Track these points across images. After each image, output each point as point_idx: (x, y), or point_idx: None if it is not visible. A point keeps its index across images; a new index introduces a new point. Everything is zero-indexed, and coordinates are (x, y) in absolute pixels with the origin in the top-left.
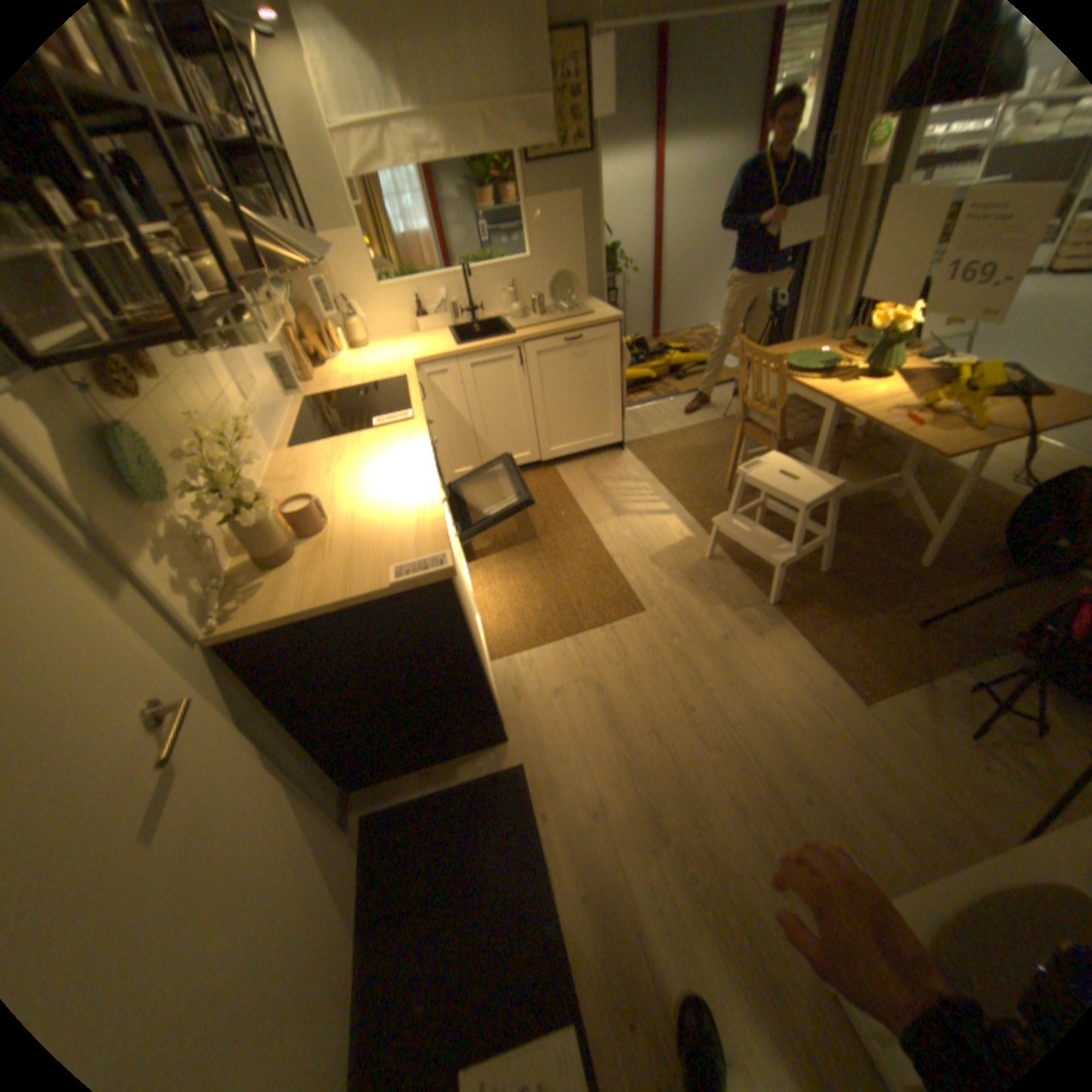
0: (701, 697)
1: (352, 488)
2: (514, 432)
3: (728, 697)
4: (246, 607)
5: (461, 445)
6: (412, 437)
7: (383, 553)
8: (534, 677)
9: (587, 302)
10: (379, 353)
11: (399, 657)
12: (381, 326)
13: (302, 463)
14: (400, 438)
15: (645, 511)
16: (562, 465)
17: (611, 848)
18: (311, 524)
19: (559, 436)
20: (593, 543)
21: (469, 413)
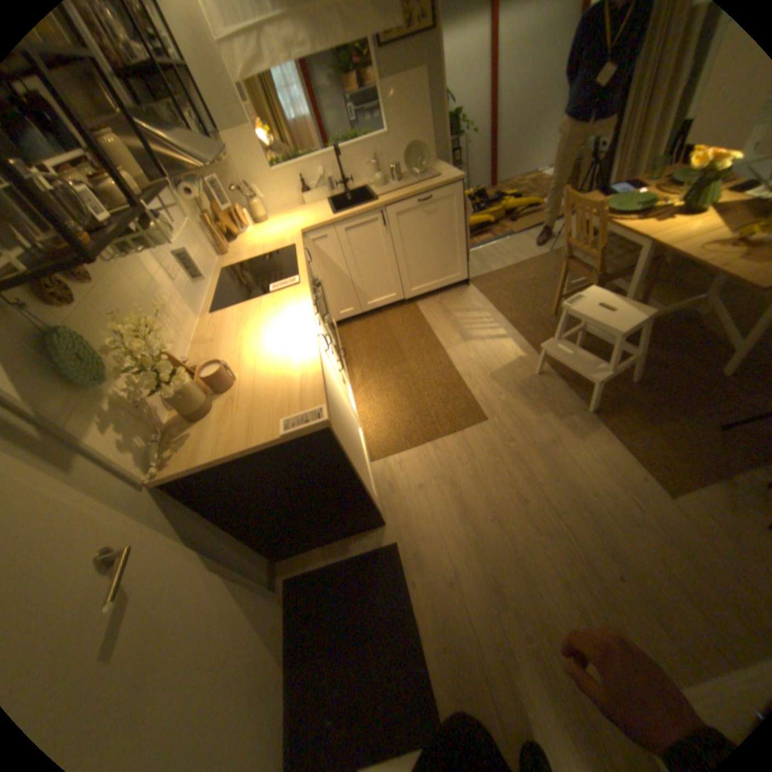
0: (533, 490)
1: (254, 347)
2: (382, 278)
3: (555, 490)
4: (177, 454)
5: (343, 292)
6: (298, 300)
7: (275, 405)
8: (403, 474)
9: (435, 164)
10: (275, 226)
11: (295, 480)
12: (275, 203)
13: (218, 326)
14: (289, 301)
15: (486, 336)
16: (421, 300)
17: (464, 610)
18: (224, 380)
19: (417, 278)
20: (446, 364)
21: (346, 267)
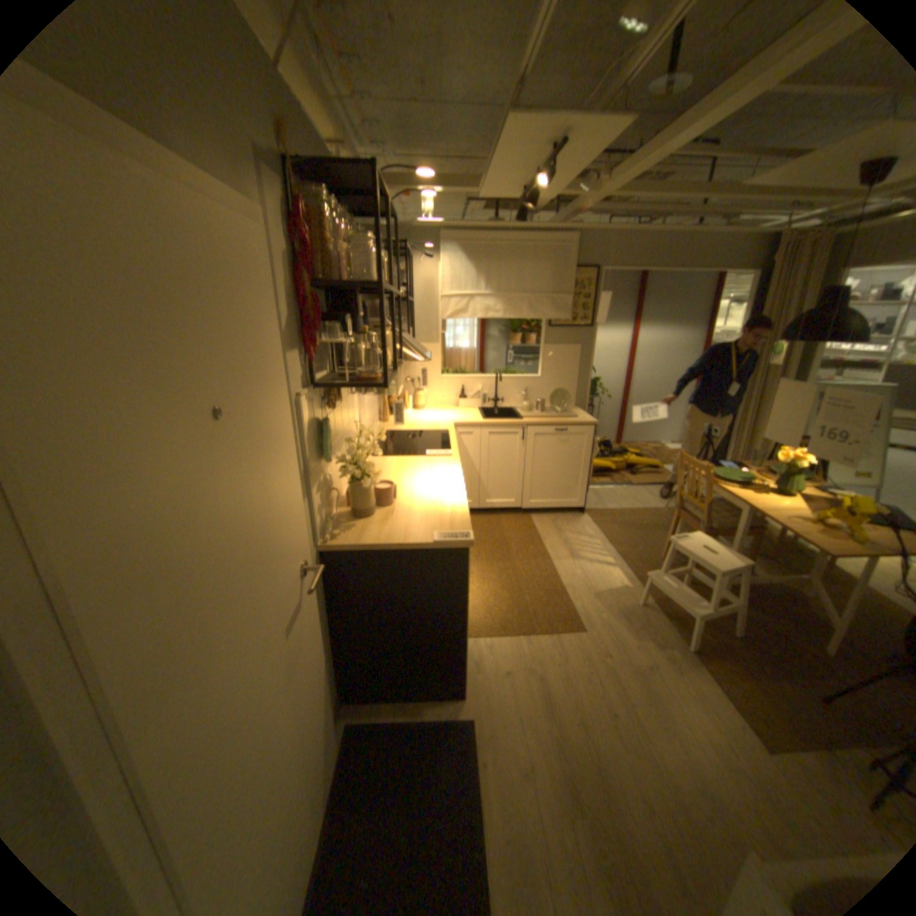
0: (625, 708)
1: (411, 485)
2: (506, 482)
3: (648, 714)
4: (345, 534)
5: (468, 483)
6: (450, 465)
7: (429, 523)
8: (493, 657)
9: (573, 409)
10: (431, 414)
11: (418, 596)
12: (435, 399)
13: (380, 466)
14: (443, 464)
15: (595, 560)
16: (535, 514)
17: (536, 806)
18: (385, 499)
19: (538, 492)
20: (552, 573)
21: (479, 463)
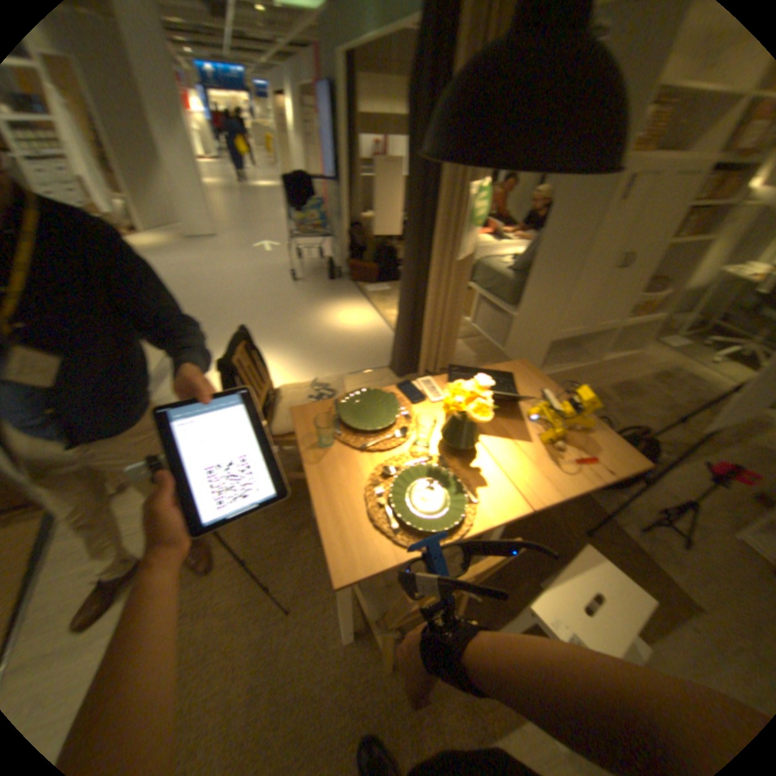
0: None
1: None
2: None
3: None
4: None
5: None
6: None
7: None
8: None
9: None
10: None
11: None
12: None
13: None
14: None
15: None
16: None
17: None
18: None
19: None
20: None
21: None
